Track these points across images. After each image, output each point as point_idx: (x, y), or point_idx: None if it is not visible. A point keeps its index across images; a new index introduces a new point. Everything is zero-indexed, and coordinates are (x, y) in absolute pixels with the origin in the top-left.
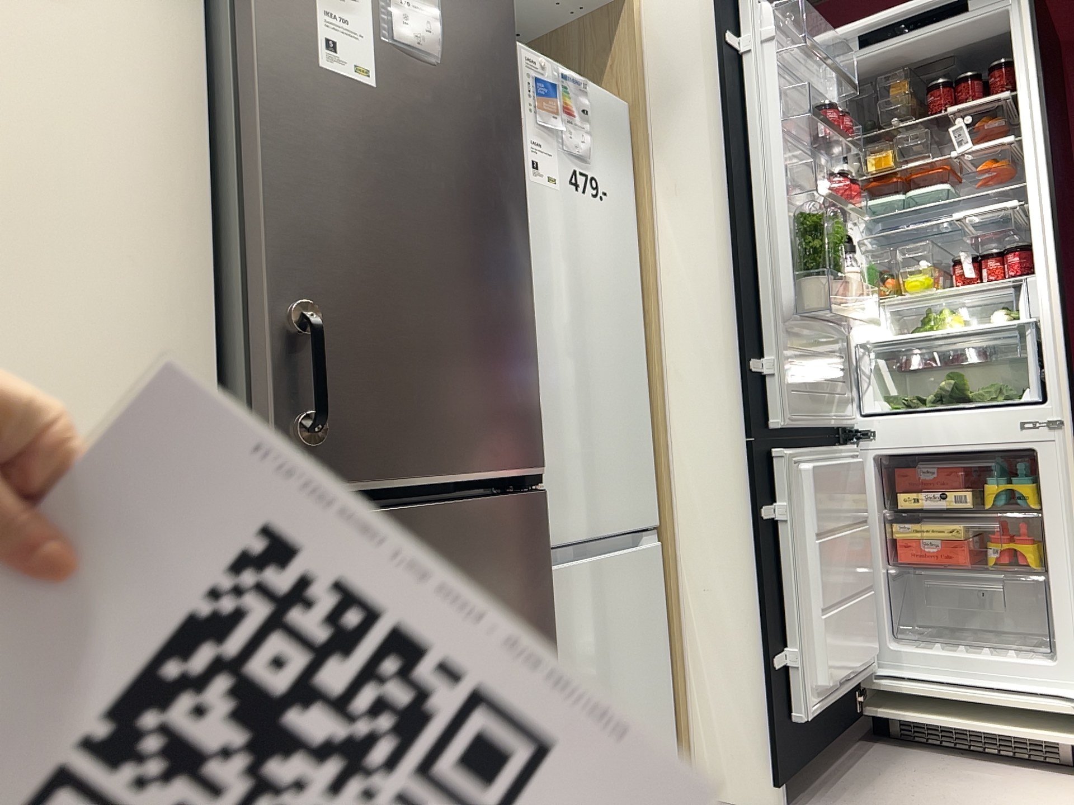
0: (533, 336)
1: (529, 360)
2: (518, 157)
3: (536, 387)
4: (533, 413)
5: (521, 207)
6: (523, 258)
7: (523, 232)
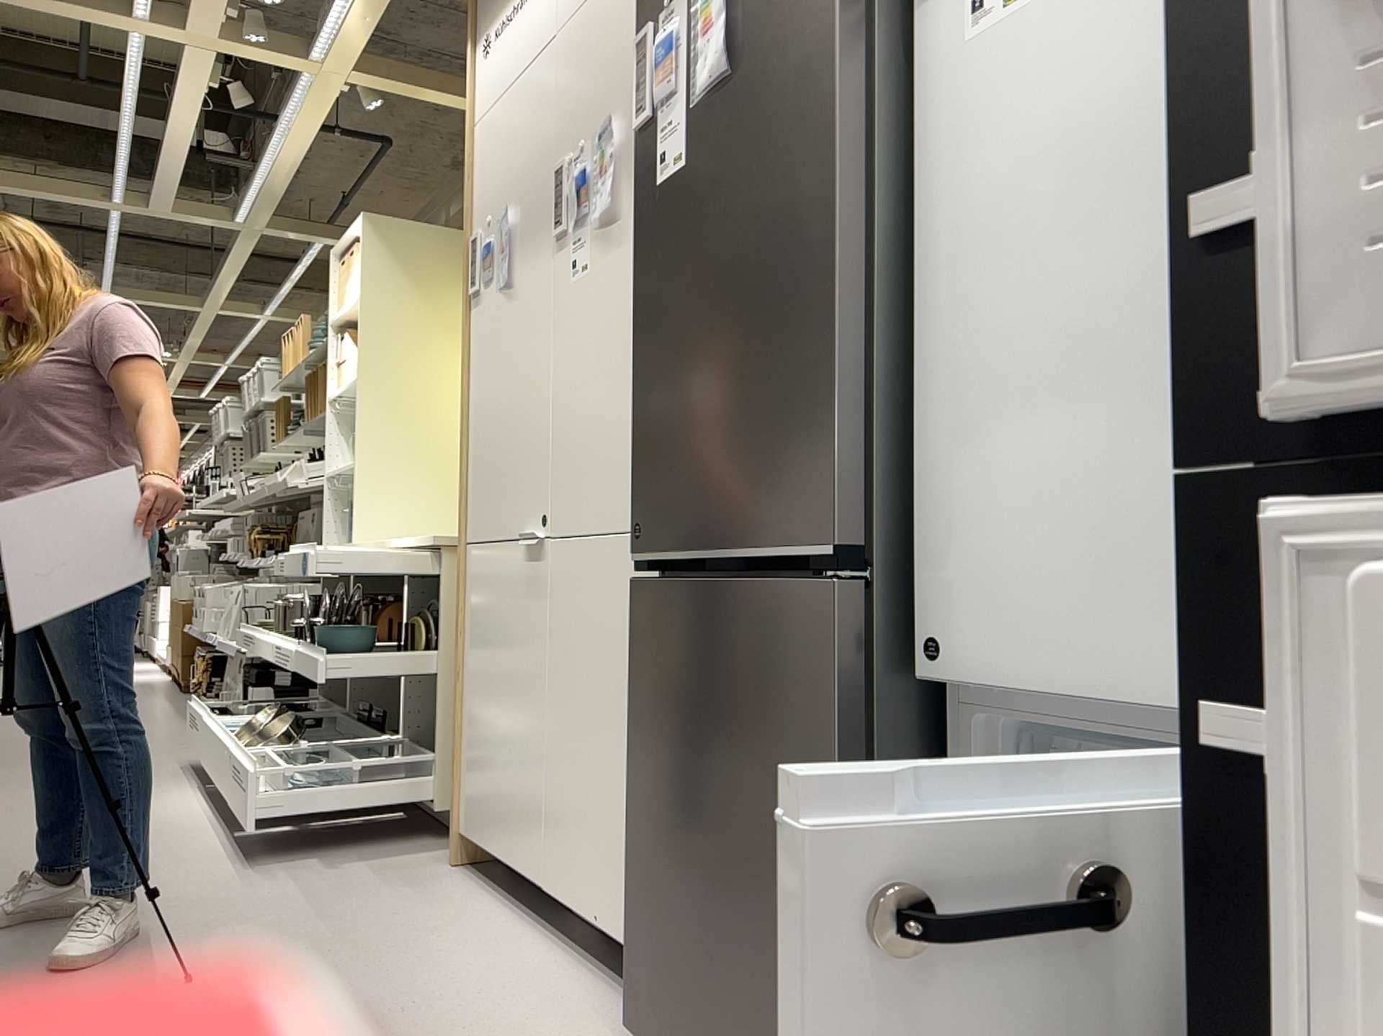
0: (834, 351)
1: (826, 391)
2: (828, 87)
3: (834, 429)
4: (825, 468)
5: (828, 162)
6: (826, 238)
7: (827, 200)
